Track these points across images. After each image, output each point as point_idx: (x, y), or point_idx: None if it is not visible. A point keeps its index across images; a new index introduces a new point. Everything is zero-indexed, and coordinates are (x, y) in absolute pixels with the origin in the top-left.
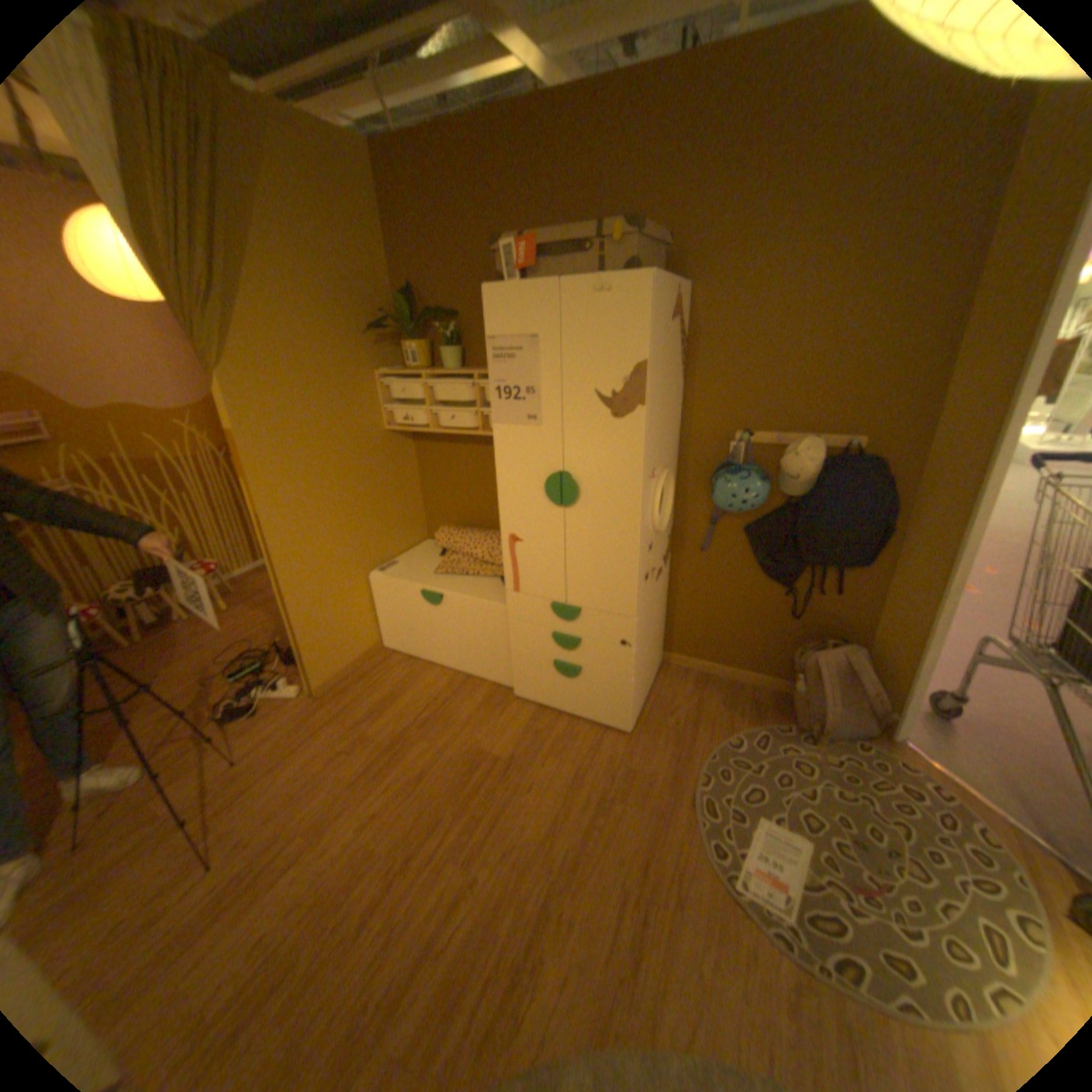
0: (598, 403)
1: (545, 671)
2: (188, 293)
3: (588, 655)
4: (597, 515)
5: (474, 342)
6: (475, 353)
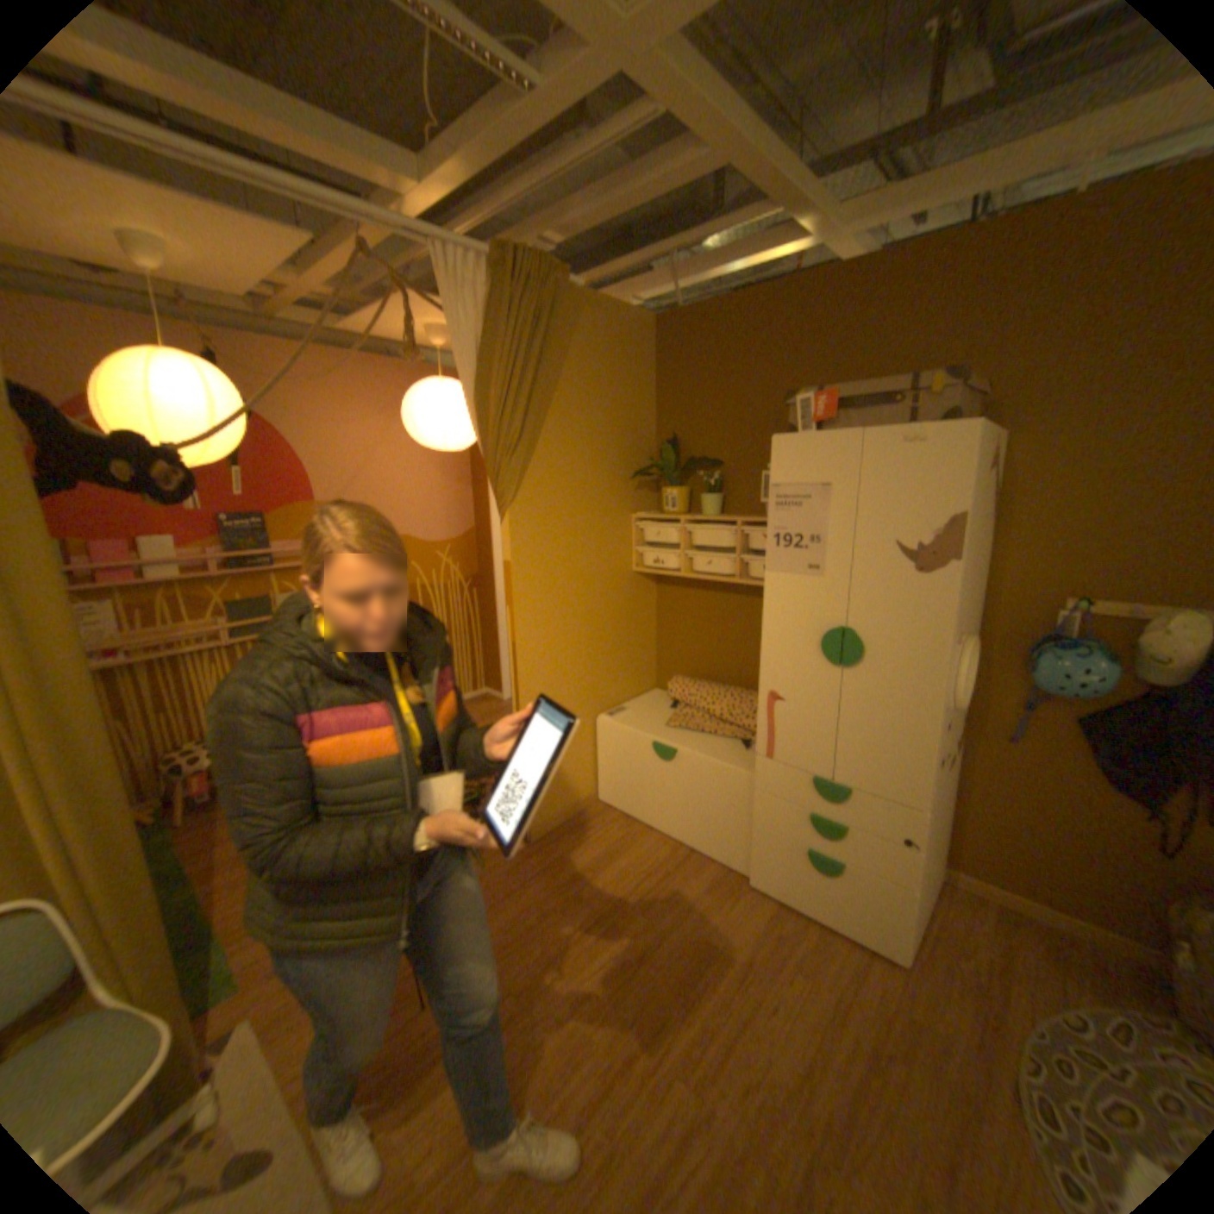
0: (899, 555)
1: (795, 861)
2: (503, 444)
3: (857, 851)
4: (886, 680)
5: (737, 490)
6: (737, 500)
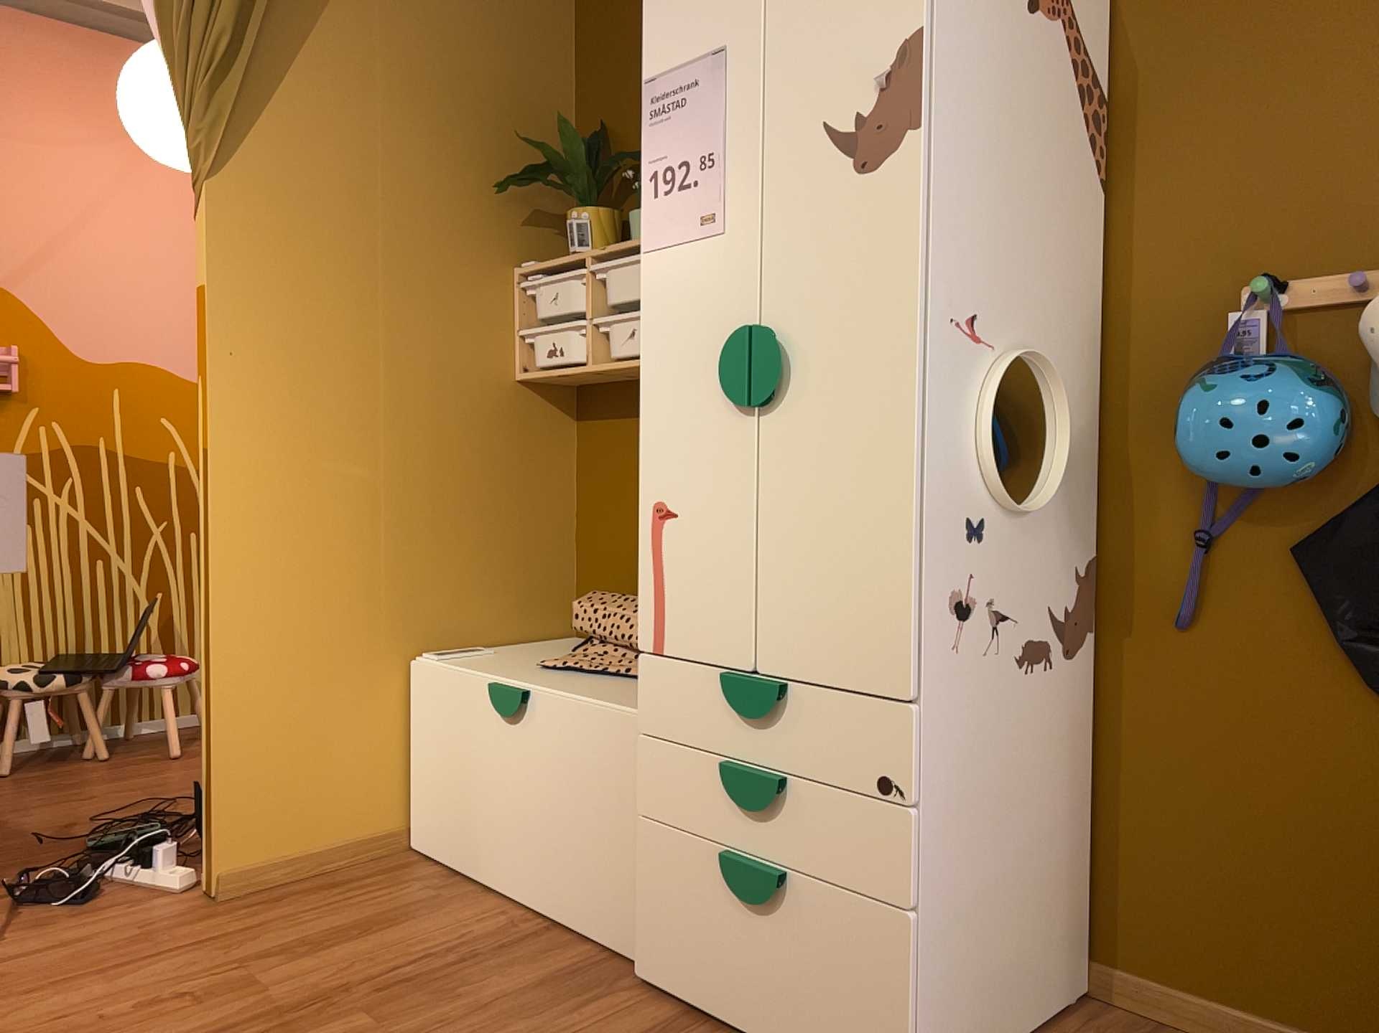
0: (831, 148)
1: (706, 889)
2: (203, 58)
3: (805, 832)
4: (828, 414)
5: None
6: None
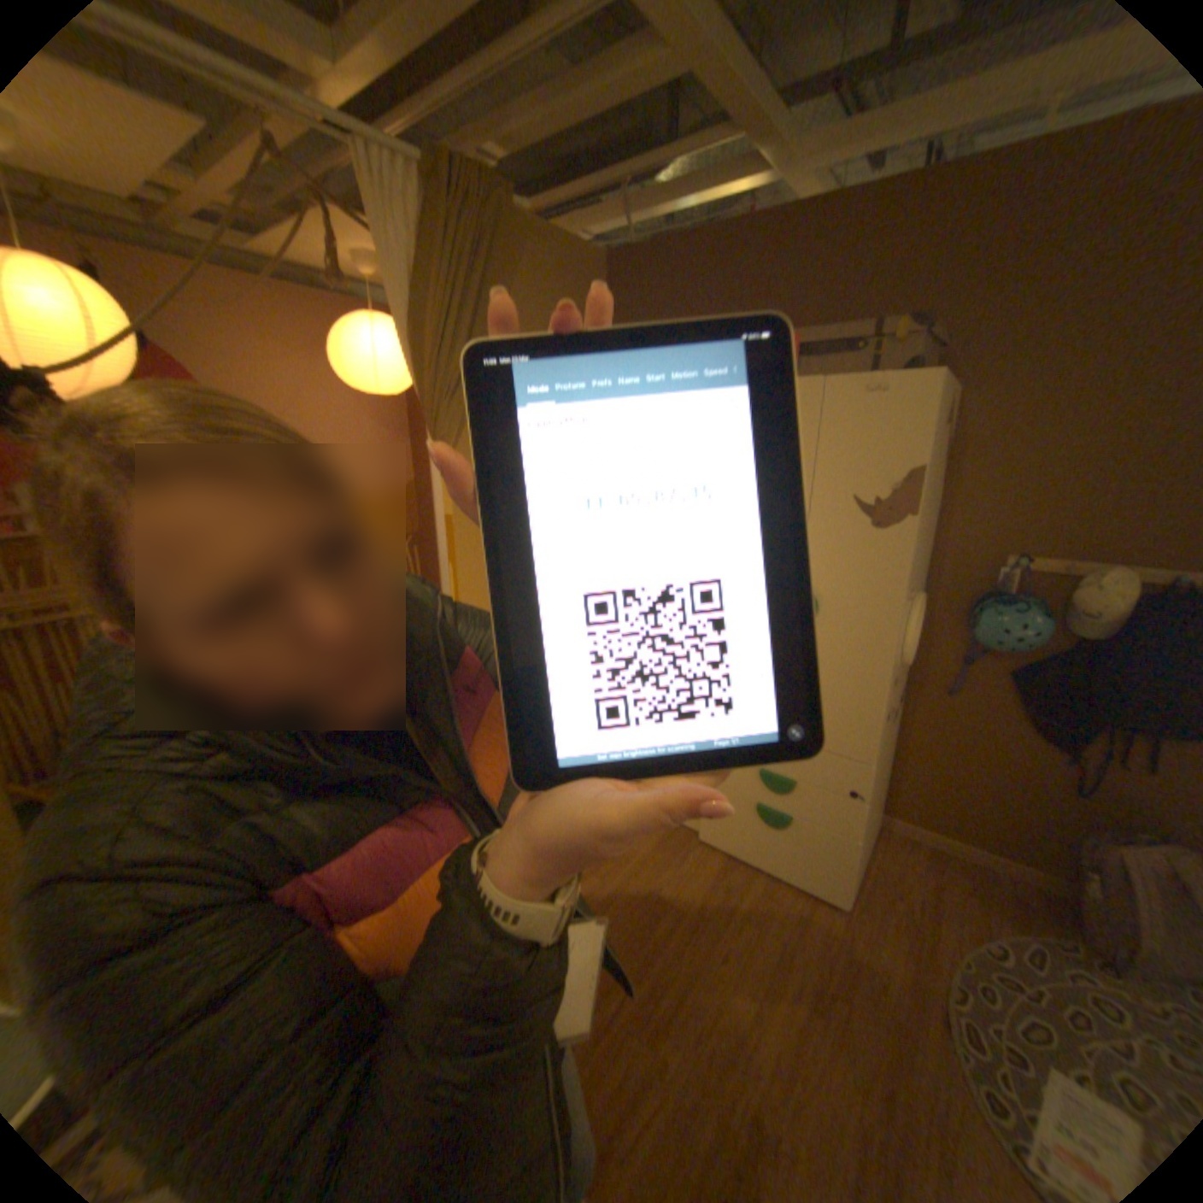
0: (856, 511)
1: (744, 815)
2: (441, 385)
3: (804, 804)
4: (838, 637)
5: None
6: None
